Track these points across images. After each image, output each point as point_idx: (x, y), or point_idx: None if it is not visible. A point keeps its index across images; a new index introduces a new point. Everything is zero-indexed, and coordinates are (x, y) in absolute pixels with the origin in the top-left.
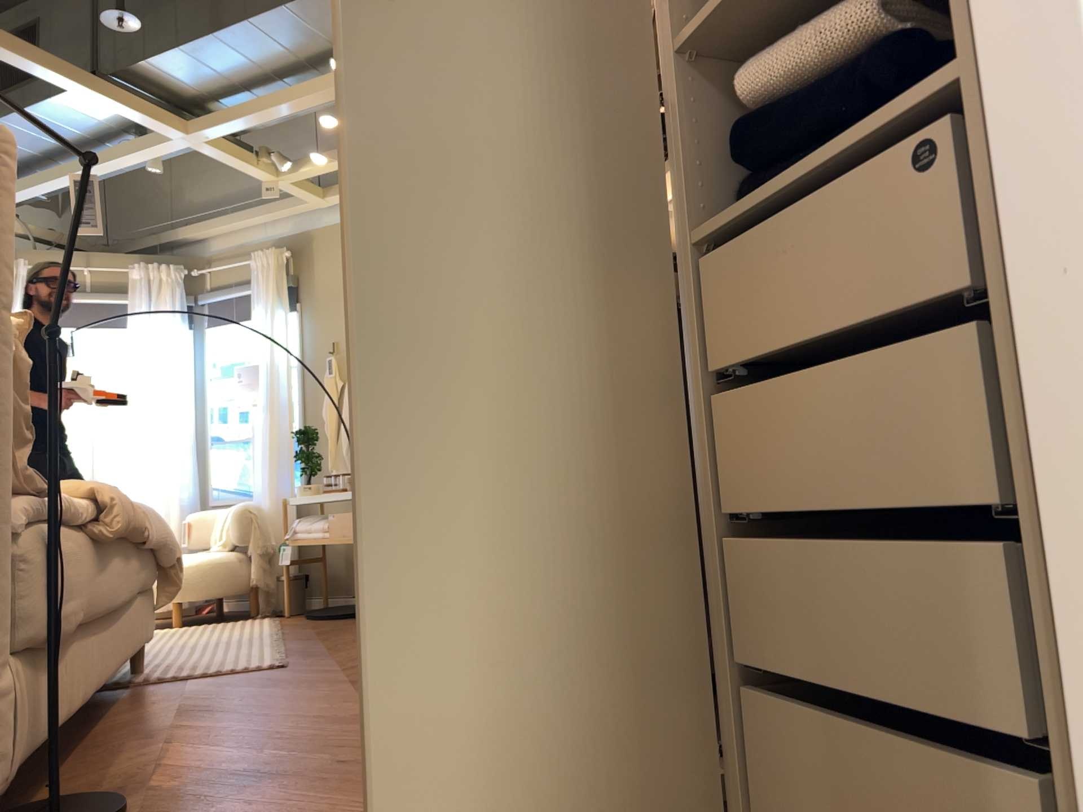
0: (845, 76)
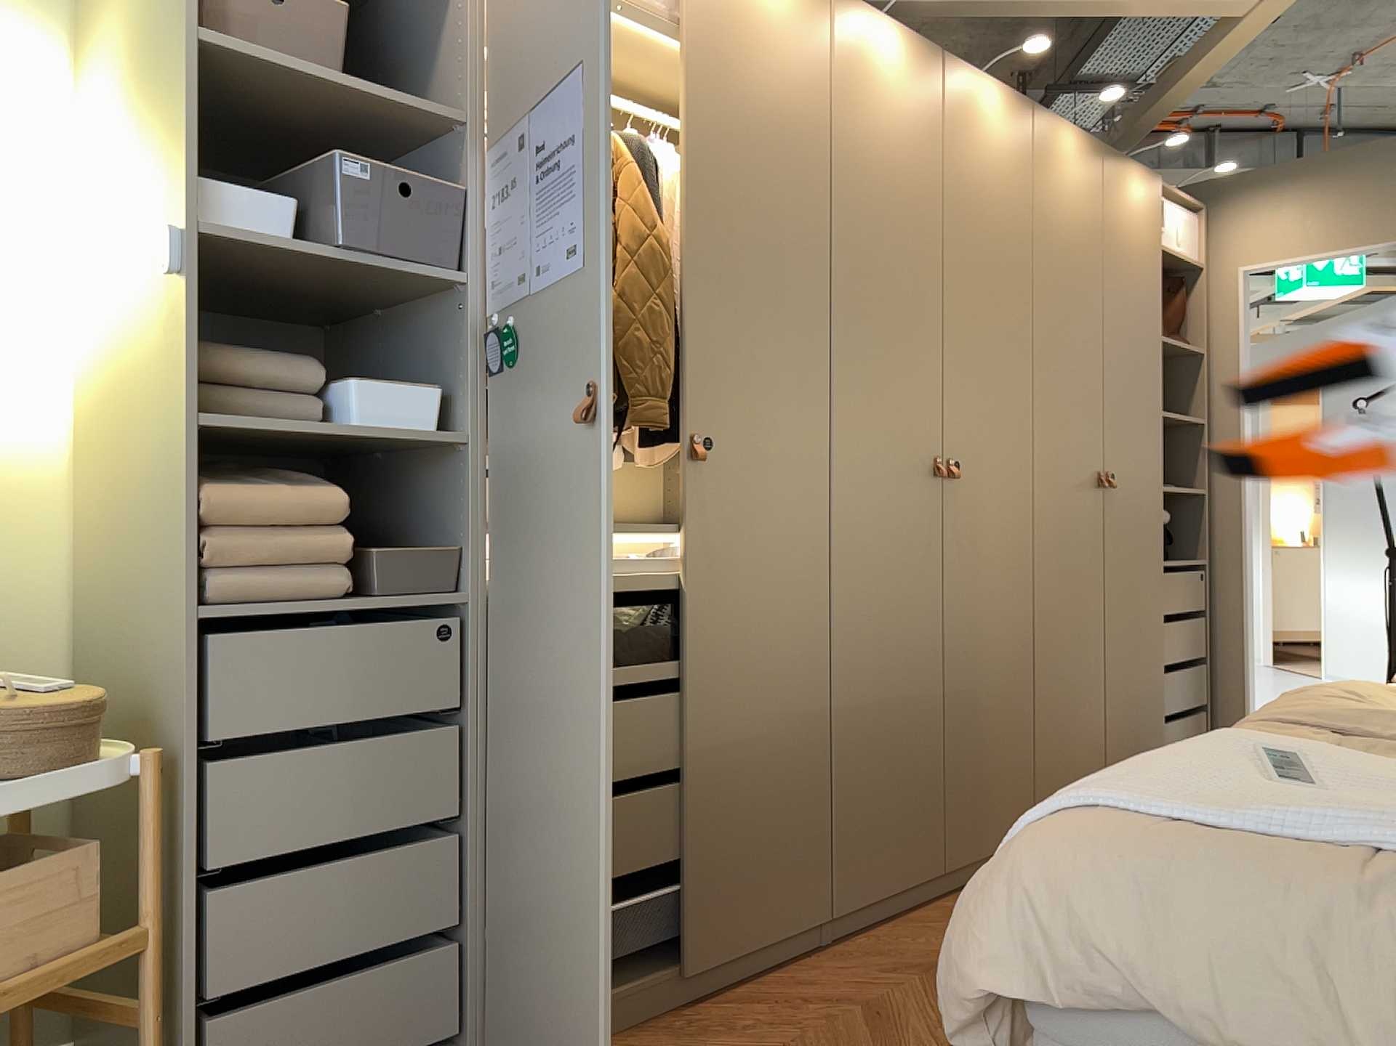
0: (1171, 530)
